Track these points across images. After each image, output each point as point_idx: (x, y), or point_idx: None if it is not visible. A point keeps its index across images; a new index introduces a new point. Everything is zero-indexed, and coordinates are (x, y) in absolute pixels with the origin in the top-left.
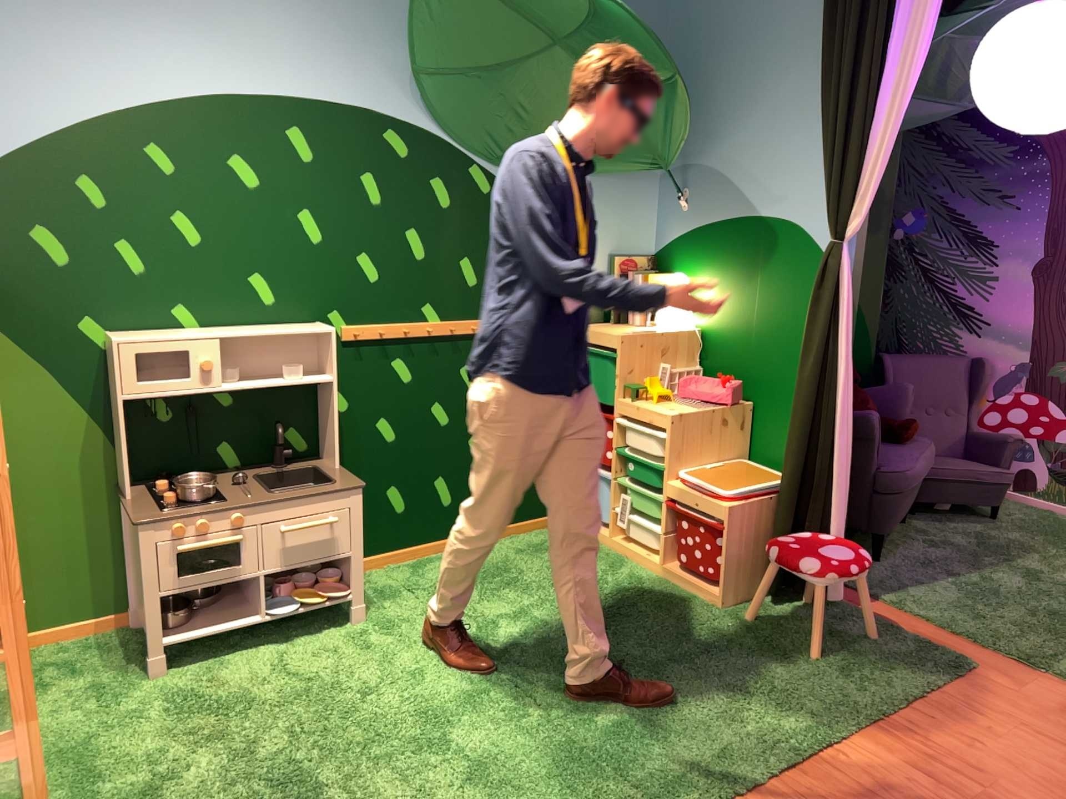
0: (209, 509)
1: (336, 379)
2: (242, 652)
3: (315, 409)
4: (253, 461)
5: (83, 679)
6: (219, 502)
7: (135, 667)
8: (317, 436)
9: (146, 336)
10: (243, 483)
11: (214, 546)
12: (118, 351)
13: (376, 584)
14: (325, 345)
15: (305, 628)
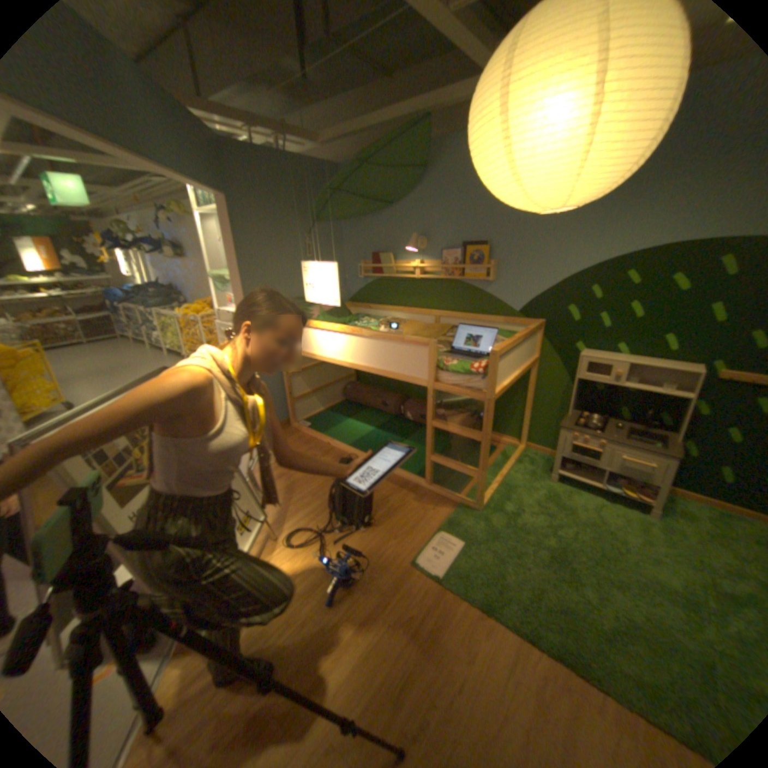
0: (591, 434)
1: (704, 398)
2: (589, 495)
3: (683, 409)
4: (637, 421)
5: (531, 468)
6: (598, 433)
7: (549, 475)
8: (680, 422)
9: (596, 355)
10: (621, 429)
11: (587, 449)
12: (580, 359)
13: (687, 509)
14: (698, 379)
15: (625, 504)
